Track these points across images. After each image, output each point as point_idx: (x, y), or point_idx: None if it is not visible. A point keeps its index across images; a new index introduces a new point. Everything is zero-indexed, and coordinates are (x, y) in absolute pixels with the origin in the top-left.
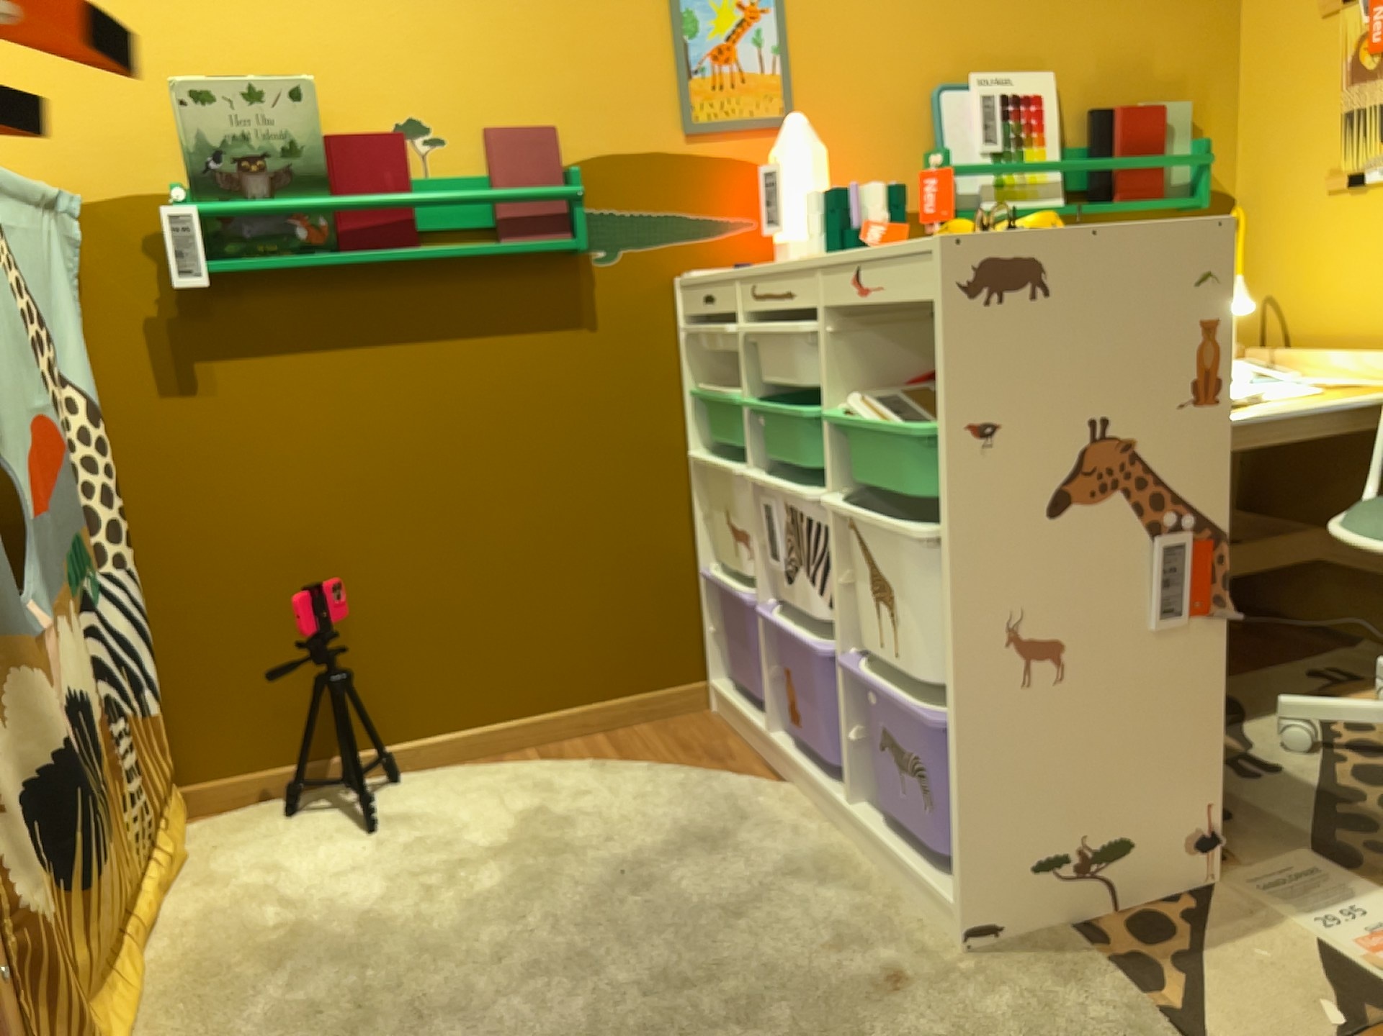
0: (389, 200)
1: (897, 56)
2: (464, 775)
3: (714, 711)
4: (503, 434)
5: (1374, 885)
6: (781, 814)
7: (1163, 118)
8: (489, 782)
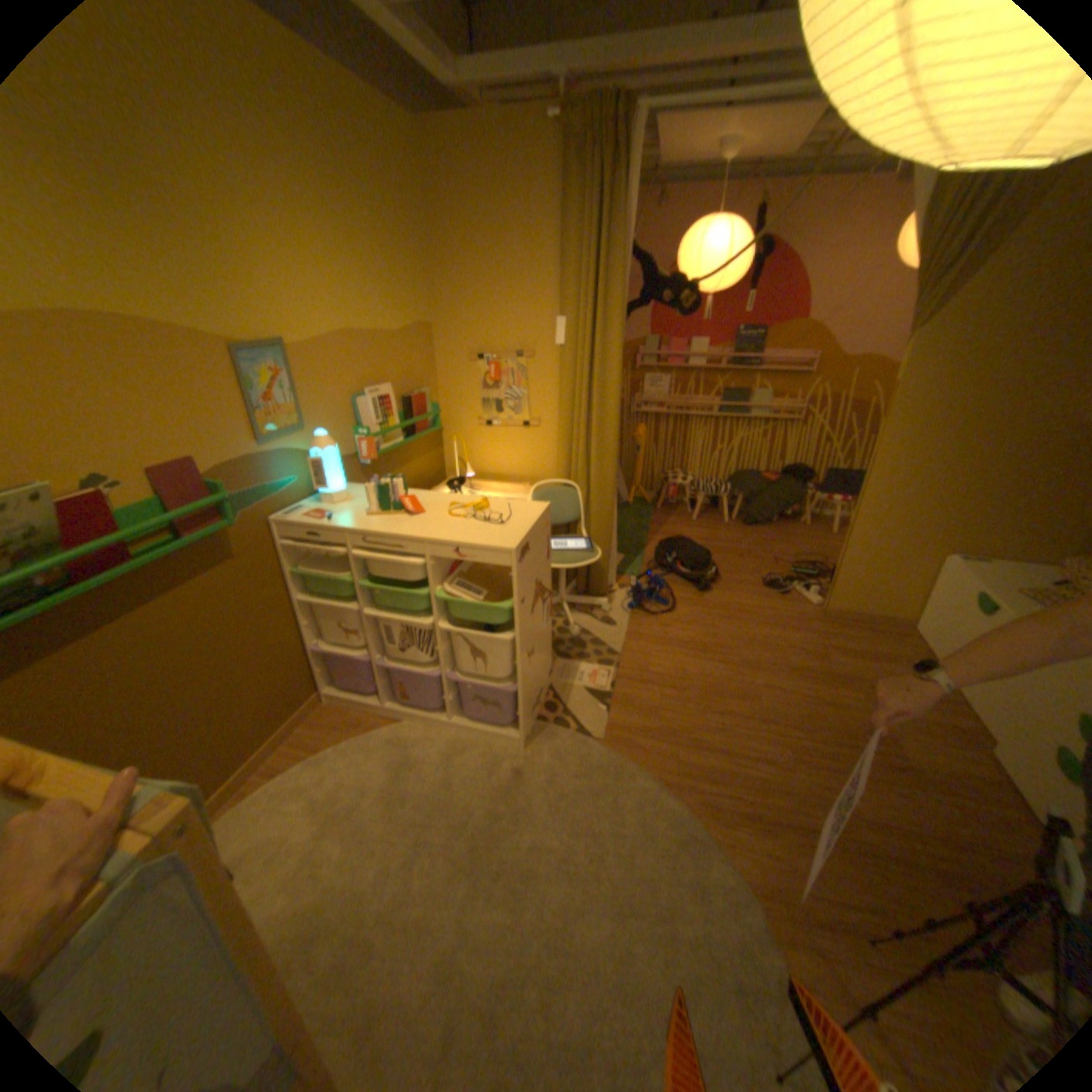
0: (114, 541)
1: (336, 384)
2: (238, 815)
3: (325, 703)
4: (199, 637)
5: (575, 660)
6: (414, 735)
7: (424, 398)
8: (260, 809)
